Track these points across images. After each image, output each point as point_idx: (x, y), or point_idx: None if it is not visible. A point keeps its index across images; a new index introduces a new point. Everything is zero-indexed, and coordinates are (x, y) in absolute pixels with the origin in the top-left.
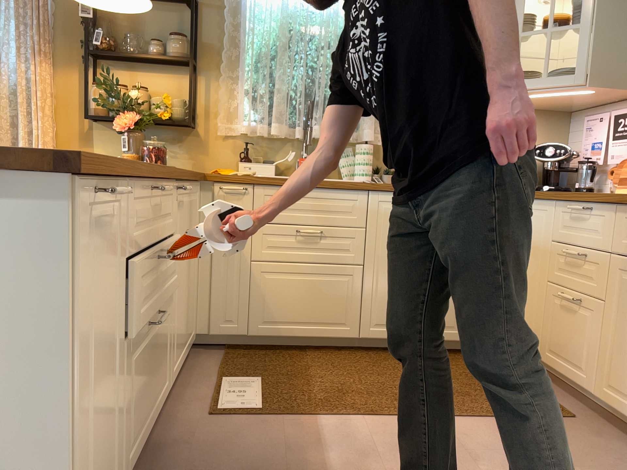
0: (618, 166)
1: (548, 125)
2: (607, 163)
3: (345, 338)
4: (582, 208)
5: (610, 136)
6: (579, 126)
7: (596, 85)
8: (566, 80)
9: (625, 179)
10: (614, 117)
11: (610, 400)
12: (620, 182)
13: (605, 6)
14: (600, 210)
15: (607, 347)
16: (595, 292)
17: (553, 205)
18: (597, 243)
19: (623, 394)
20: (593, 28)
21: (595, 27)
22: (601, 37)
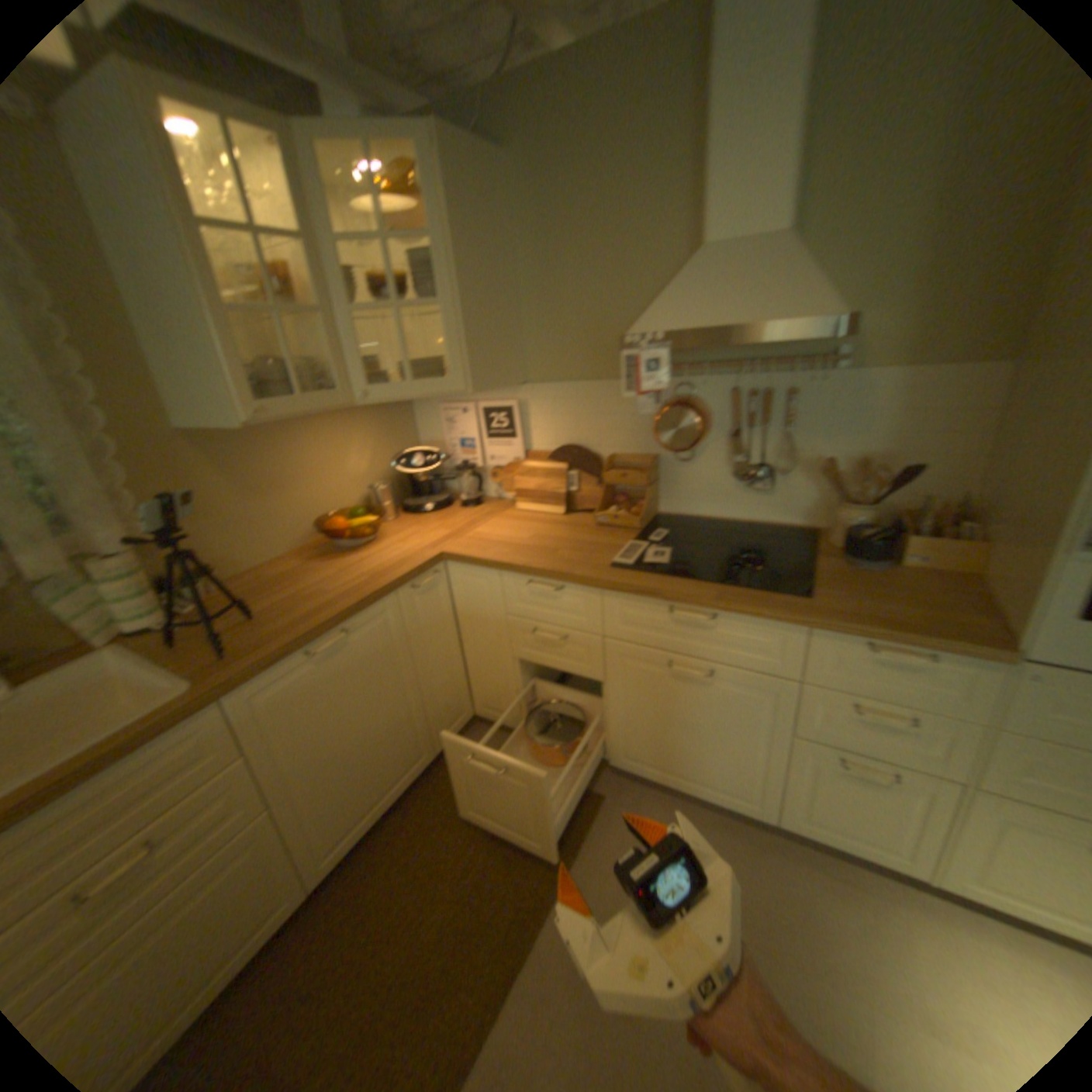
0: (498, 465)
1: (392, 414)
2: (482, 461)
3: (289, 918)
4: (553, 588)
5: (483, 433)
6: (428, 409)
7: (479, 390)
8: (442, 385)
9: (524, 491)
10: (482, 410)
11: (631, 767)
12: (518, 494)
13: (463, 274)
14: (577, 589)
15: (617, 724)
16: (589, 672)
17: (496, 573)
18: (580, 624)
19: (646, 763)
20: (455, 306)
21: (459, 306)
22: (470, 321)
